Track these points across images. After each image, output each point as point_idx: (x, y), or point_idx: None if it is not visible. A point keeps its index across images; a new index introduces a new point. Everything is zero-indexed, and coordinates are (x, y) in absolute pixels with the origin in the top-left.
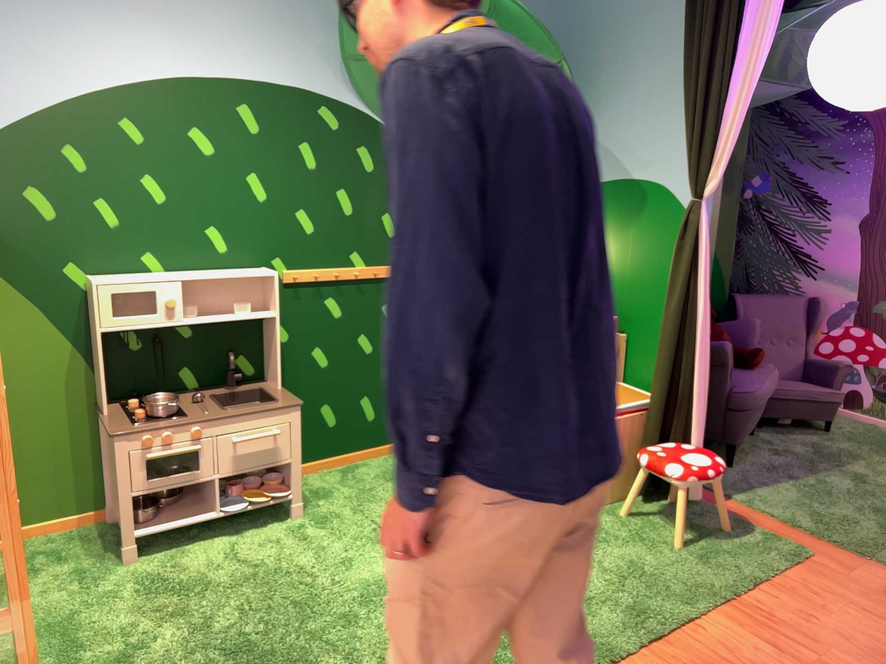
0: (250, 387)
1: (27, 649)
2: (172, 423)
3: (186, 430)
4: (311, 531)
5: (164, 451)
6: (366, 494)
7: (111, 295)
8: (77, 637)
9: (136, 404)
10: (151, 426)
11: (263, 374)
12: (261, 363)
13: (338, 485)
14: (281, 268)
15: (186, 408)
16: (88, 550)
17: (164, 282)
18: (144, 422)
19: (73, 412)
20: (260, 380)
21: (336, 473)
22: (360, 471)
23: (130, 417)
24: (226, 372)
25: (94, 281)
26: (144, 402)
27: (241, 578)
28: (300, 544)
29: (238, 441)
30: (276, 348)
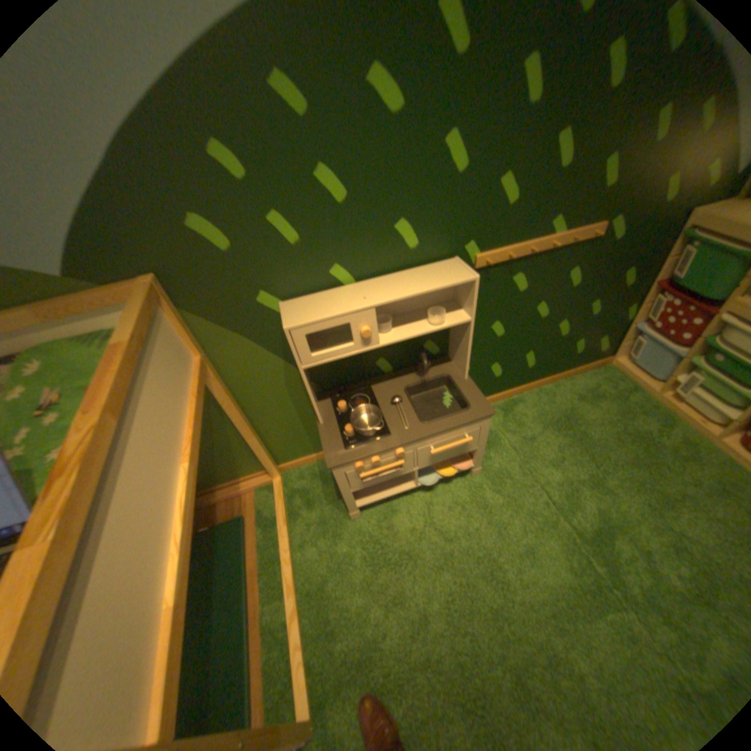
0: (438, 373)
1: (296, 638)
2: (379, 447)
3: (391, 453)
4: (489, 495)
5: (374, 469)
6: (529, 445)
7: (305, 337)
8: (329, 617)
9: (345, 408)
10: (360, 453)
11: (446, 351)
12: (446, 345)
13: (501, 427)
14: (475, 253)
15: (387, 414)
16: (326, 494)
17: (358, 313)
18: (354, 438)
19: (297, 404)
20: (444, 357)
21: (497, 411)
22: (518, 410)
23: (341, 428)
24: (417, 363)
25: (286, 323)
26: (351, 401)
27: (441, 557)
28: (483, 514)
29: (436, 453)
30: (467, 348)
